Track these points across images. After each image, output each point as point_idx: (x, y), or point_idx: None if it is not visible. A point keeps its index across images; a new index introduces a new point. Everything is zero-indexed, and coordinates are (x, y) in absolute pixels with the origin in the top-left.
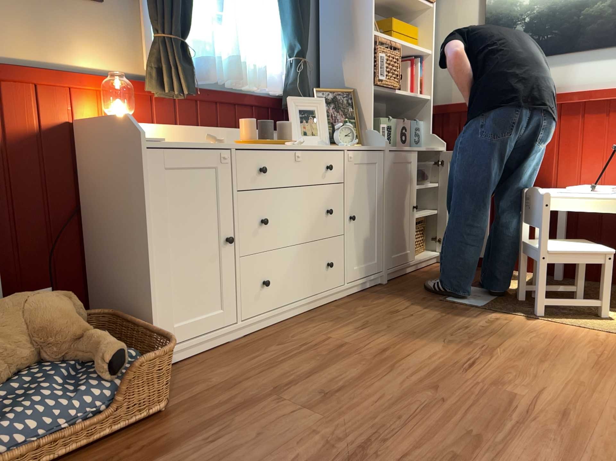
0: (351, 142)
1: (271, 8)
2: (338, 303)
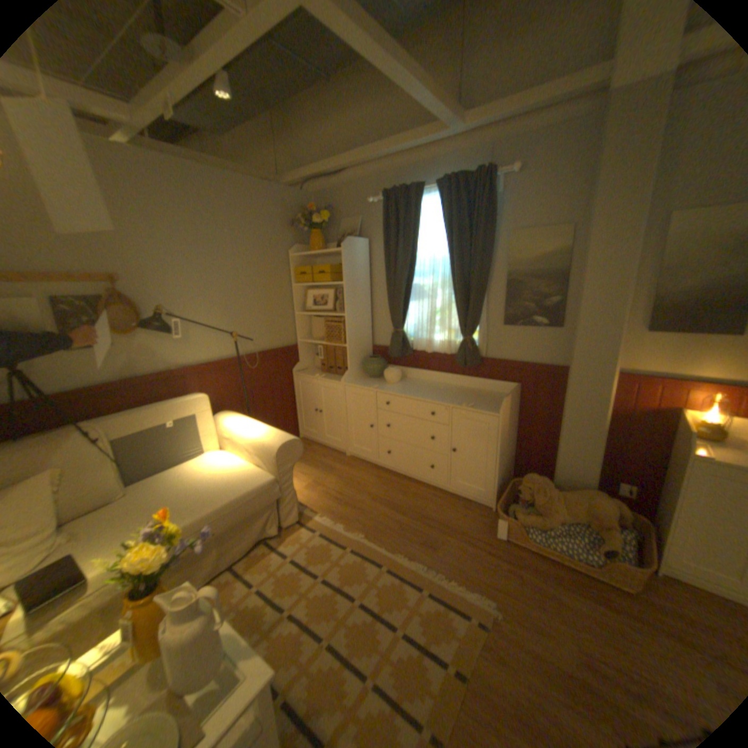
0: None
1: None
2: None
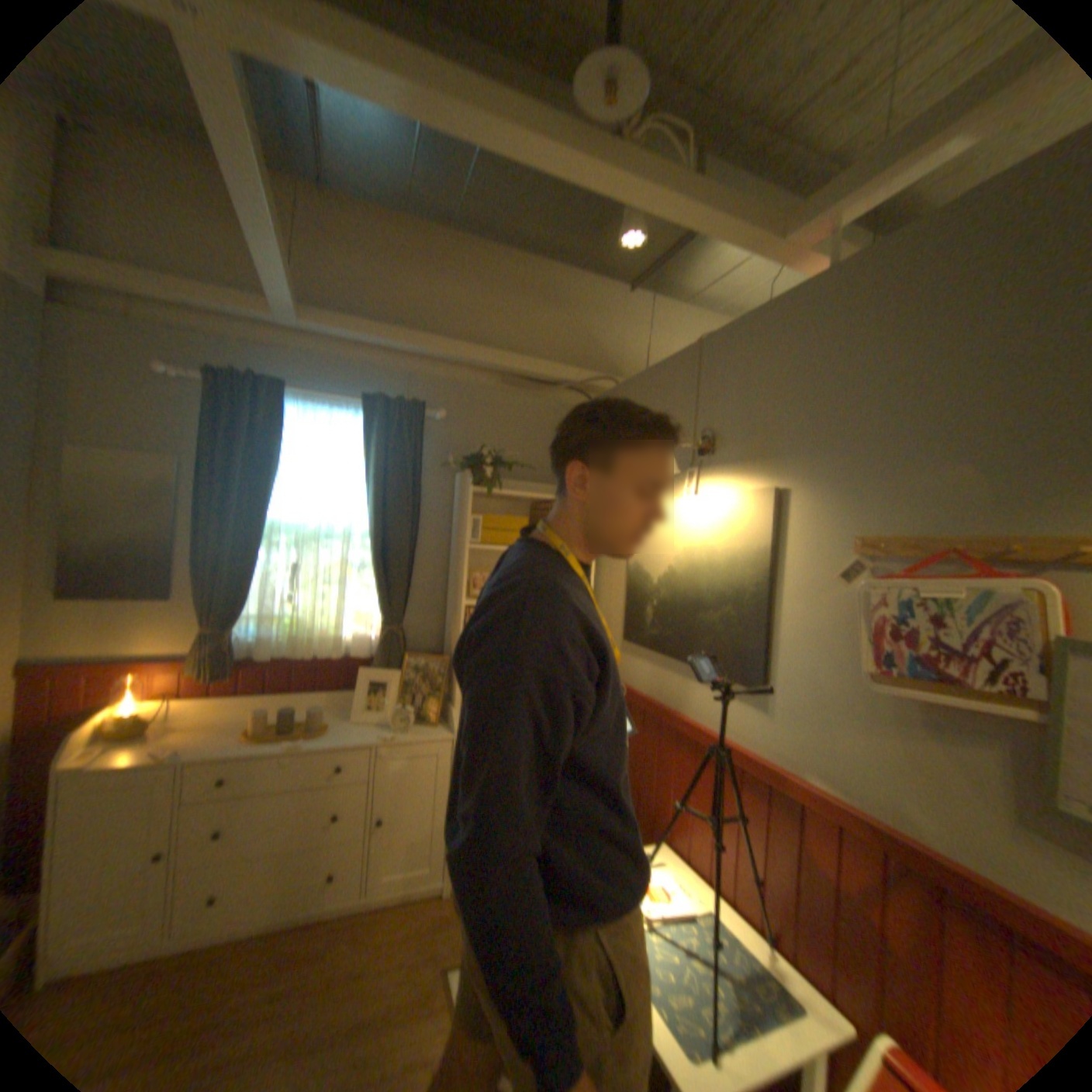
0: (404, 730)
1: (369, 575)
2: (341, 925)
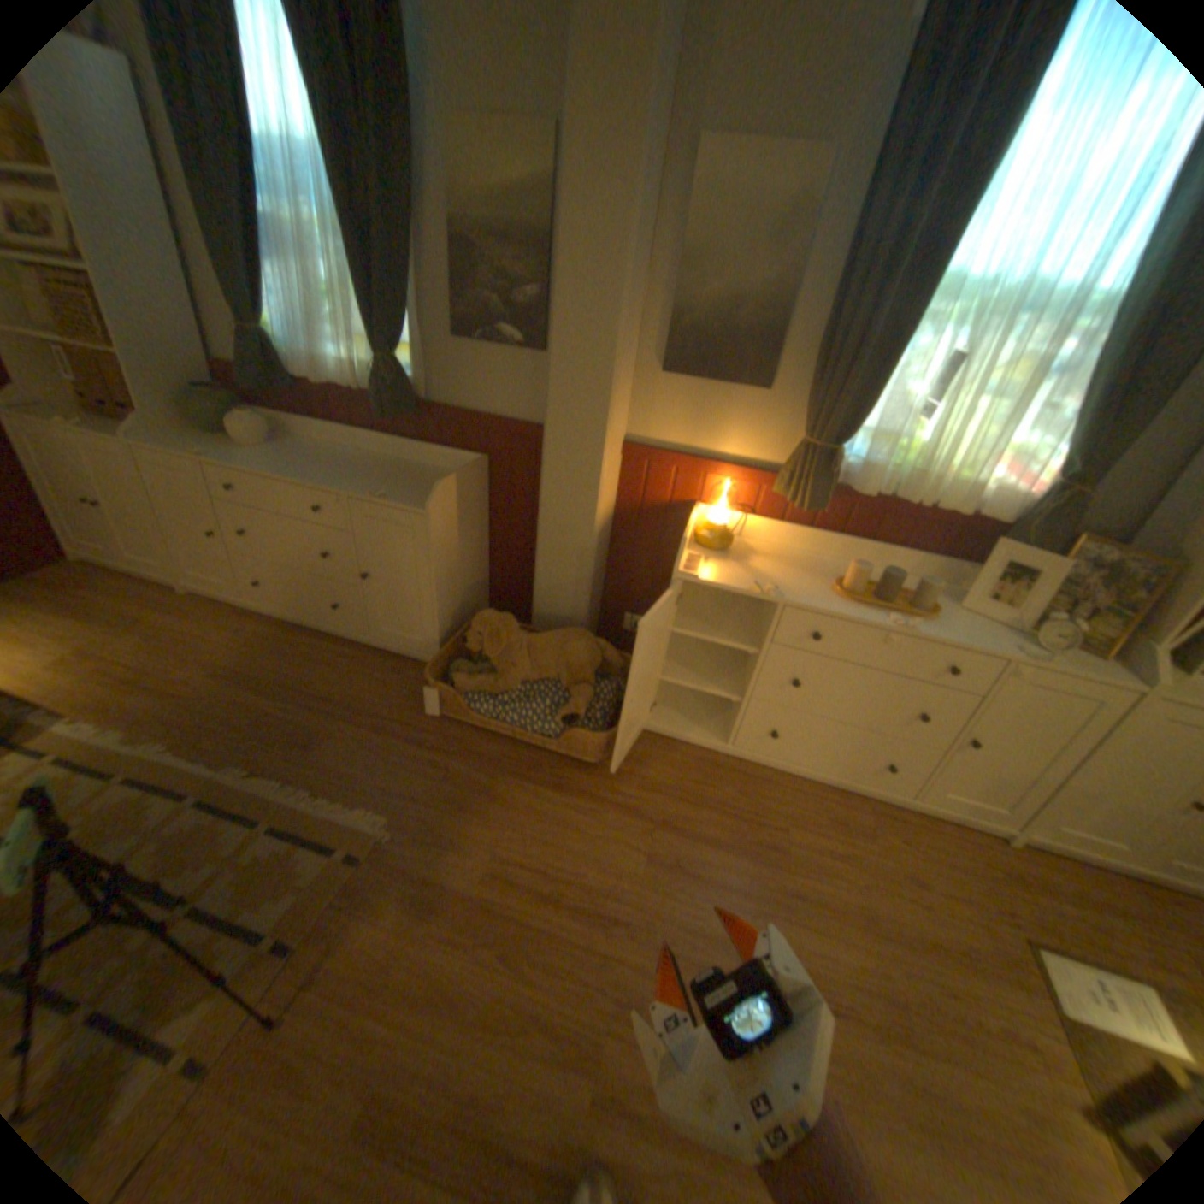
0: (1061, 651)
1: (1072, 389)
2: (886, 812)
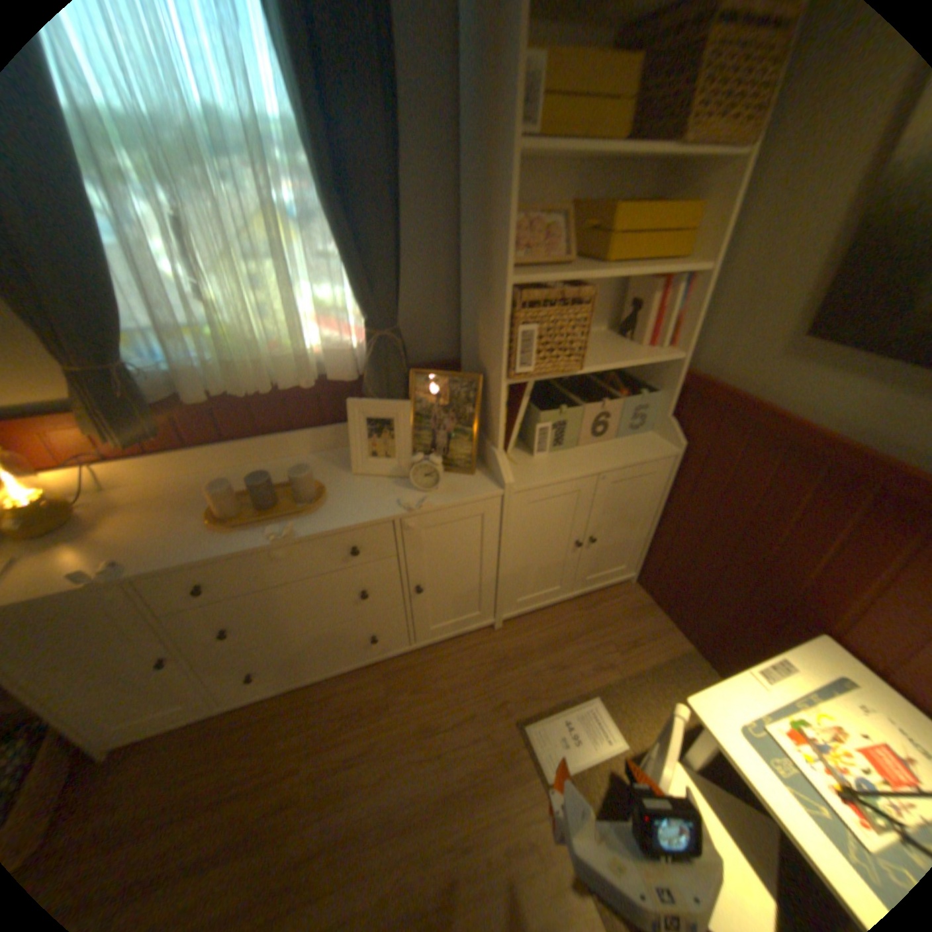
0: (434, 487)
1: (323, 233)
2: (395, 666)
